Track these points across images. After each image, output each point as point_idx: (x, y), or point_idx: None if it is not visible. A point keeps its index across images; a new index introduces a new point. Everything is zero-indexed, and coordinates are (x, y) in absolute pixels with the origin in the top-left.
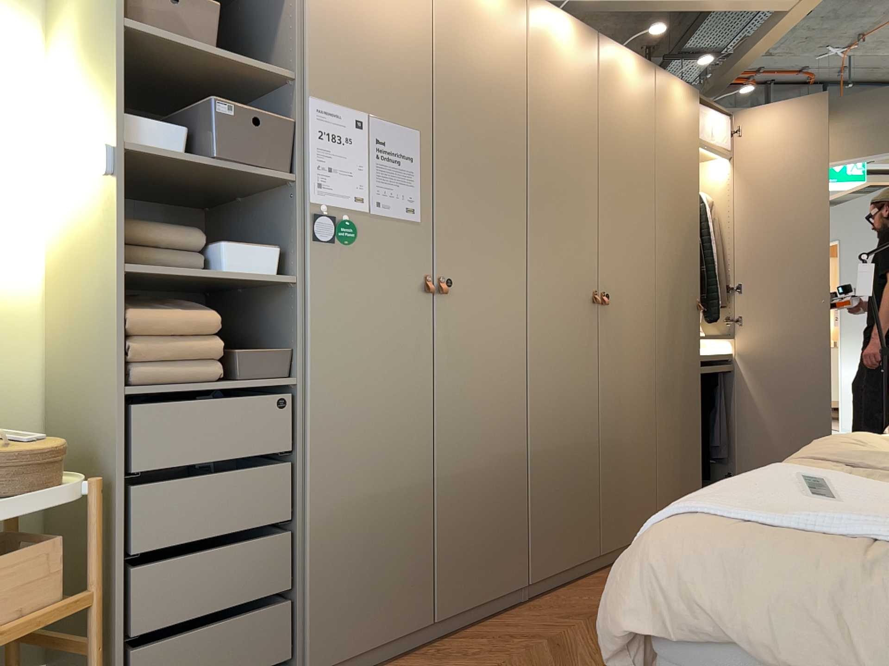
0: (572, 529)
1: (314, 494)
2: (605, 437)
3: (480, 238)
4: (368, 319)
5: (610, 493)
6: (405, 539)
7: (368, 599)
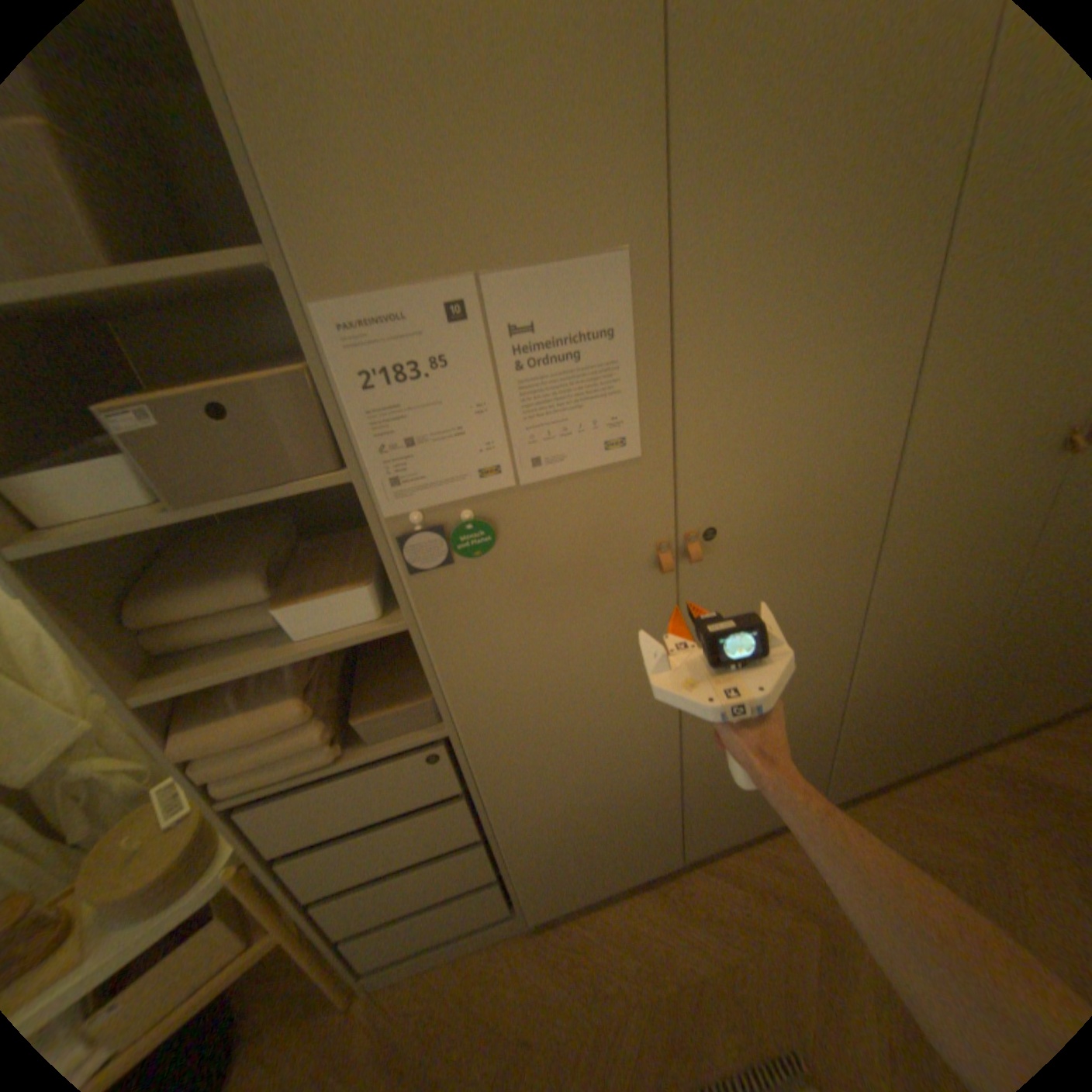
0: (904, 751)
1: (502, 823)
2: (1002, 642)
3: (784, 434)
4: (546, 640)
5: (990, 698)
6: (638, 821)
7: (592, 870)
